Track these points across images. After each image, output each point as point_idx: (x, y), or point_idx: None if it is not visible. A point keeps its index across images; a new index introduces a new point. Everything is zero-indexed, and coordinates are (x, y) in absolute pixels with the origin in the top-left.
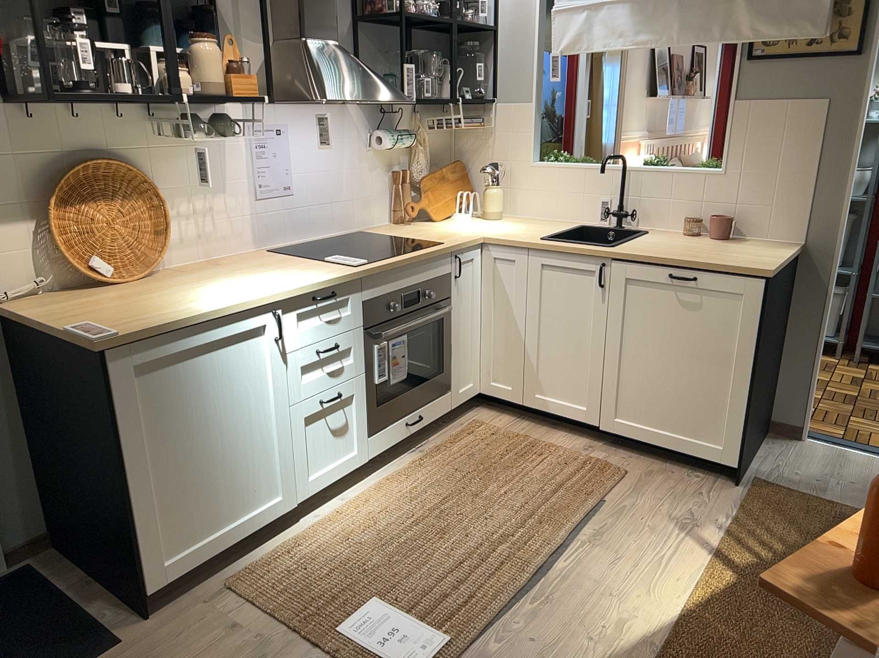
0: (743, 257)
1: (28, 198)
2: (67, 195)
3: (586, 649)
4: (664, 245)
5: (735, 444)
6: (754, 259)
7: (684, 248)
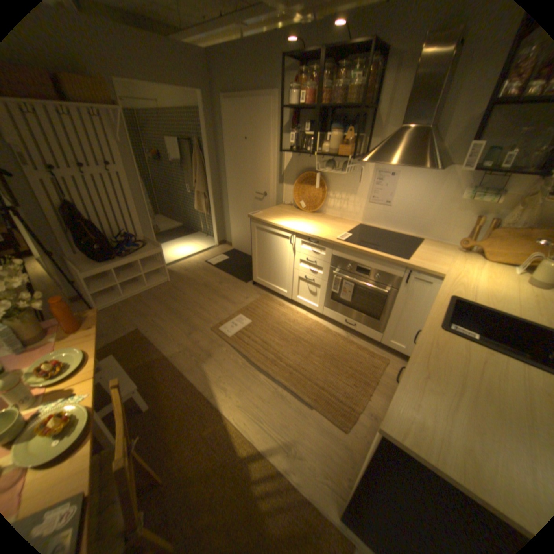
0: (452, 430)
1: (295, 178)
2: (302, 180)
3: (216, 373)
4: (489, 374)
5: (348, 499)
6: (443, 438)
7: (476, 384)
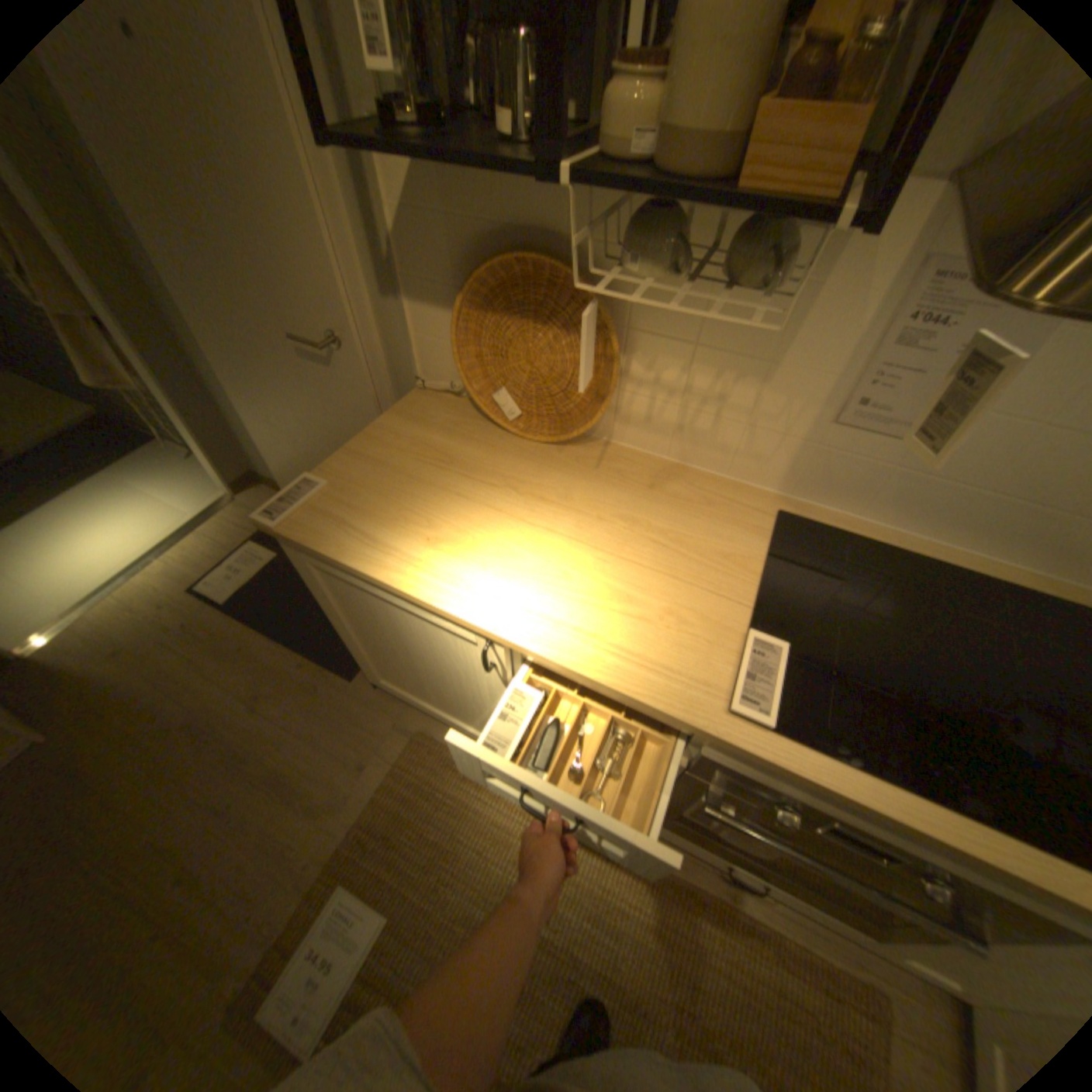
0: None
1: (455, 276)
2: (491, 290)
3: None
4: None
5: None
6: None
7: None
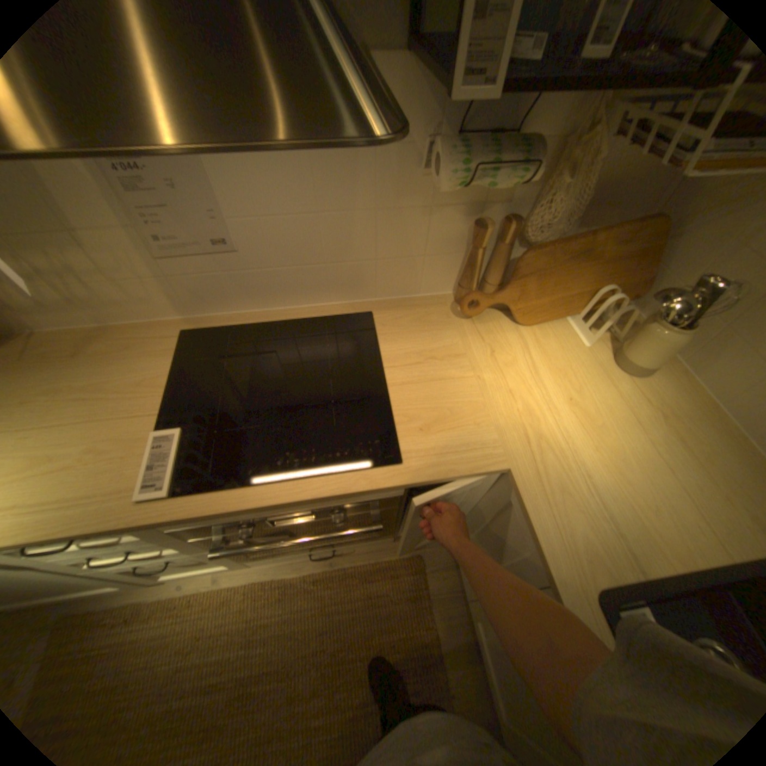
0: None
1: None
2: None
3: None
4: None
5: None
6: None
7: None
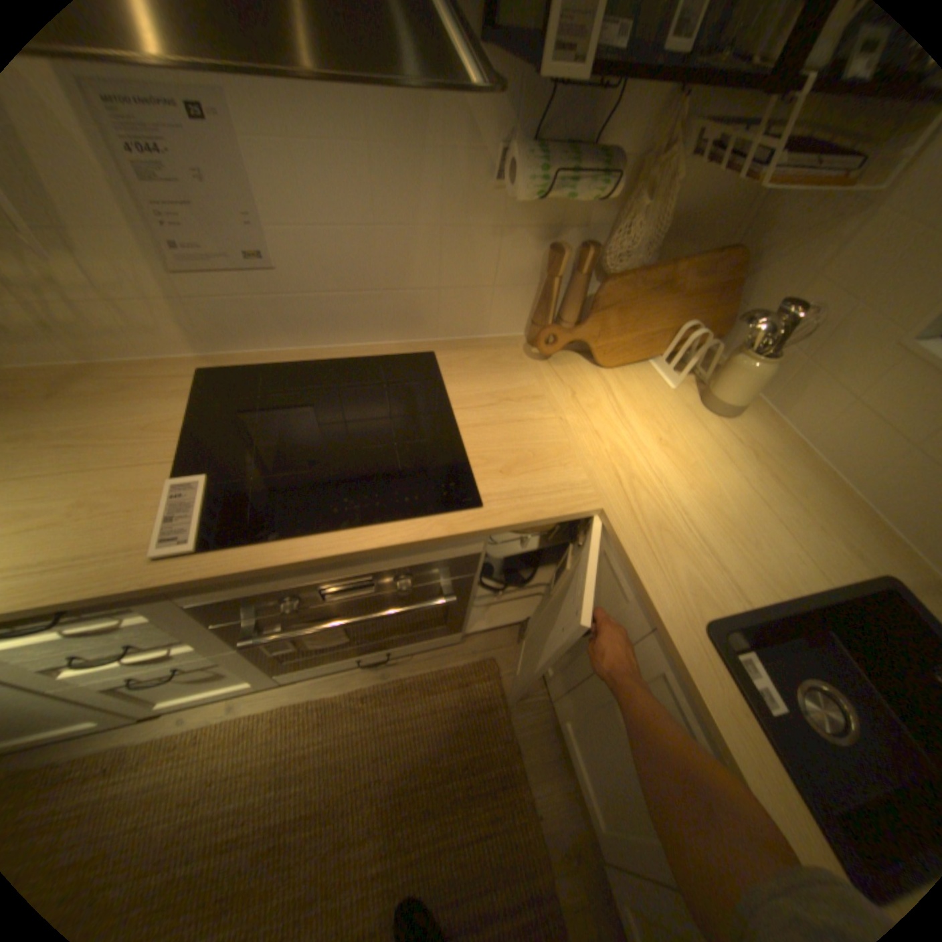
0: None
1: None
2: None
3: None
4: None
5: None
6: None
7: None
